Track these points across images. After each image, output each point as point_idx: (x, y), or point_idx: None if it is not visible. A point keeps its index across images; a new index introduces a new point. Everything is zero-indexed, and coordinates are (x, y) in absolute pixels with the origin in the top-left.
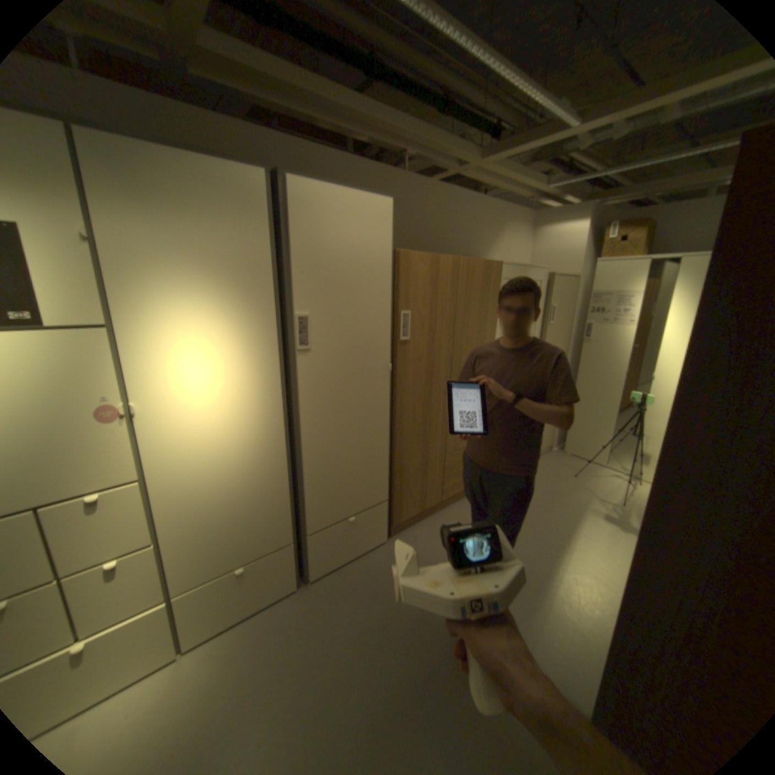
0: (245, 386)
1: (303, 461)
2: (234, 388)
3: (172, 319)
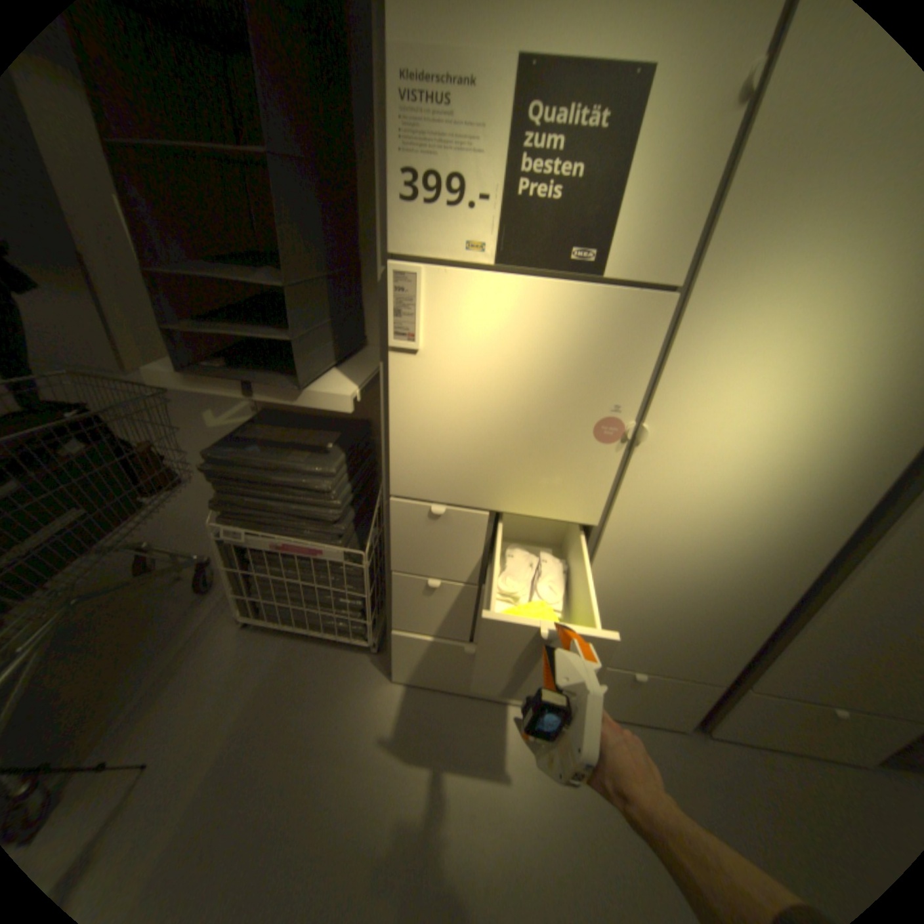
0: (834, 450)
1: (834, 602)
2: (811, 447)
3: (794, 292)
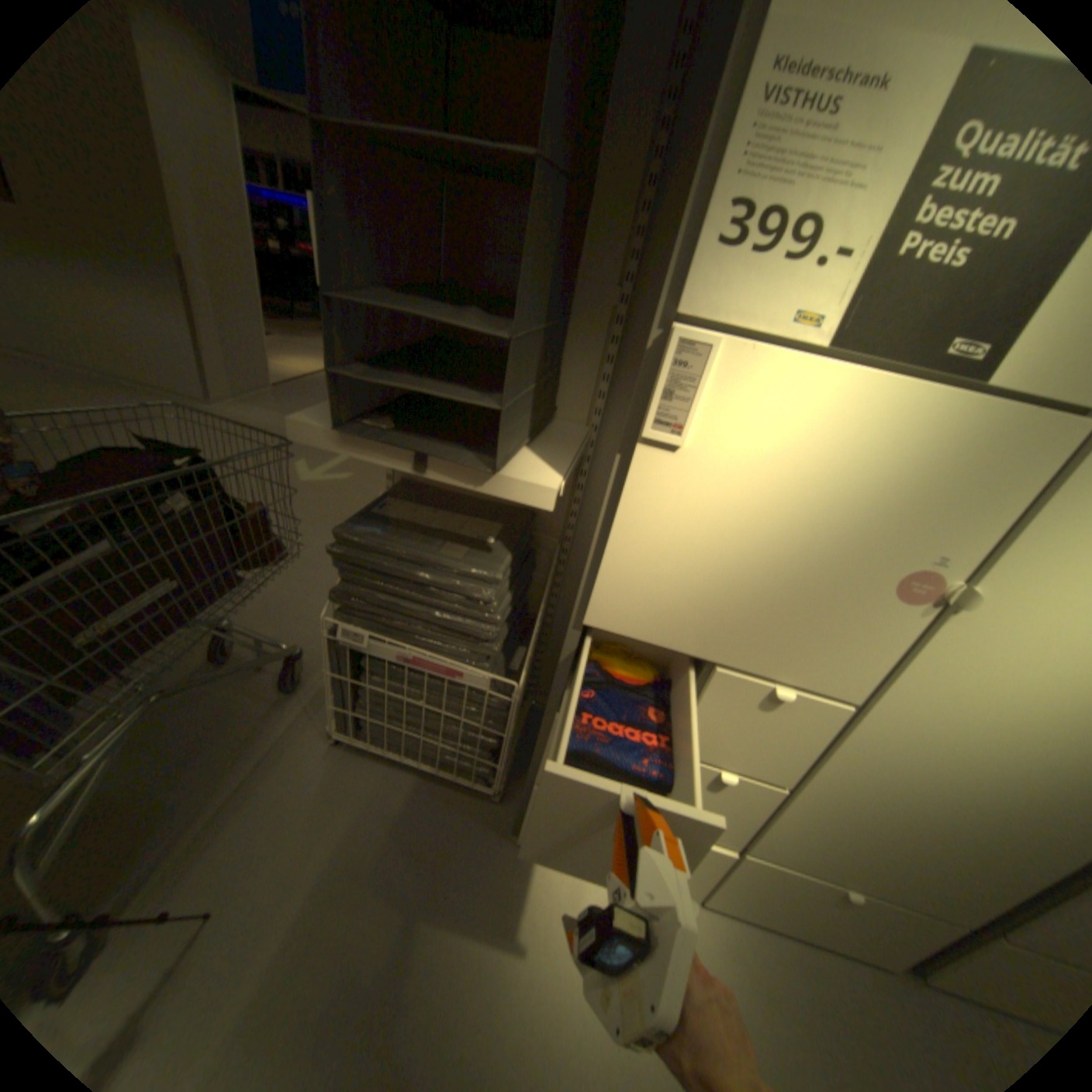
0: None
1: None
2: None
3: None
